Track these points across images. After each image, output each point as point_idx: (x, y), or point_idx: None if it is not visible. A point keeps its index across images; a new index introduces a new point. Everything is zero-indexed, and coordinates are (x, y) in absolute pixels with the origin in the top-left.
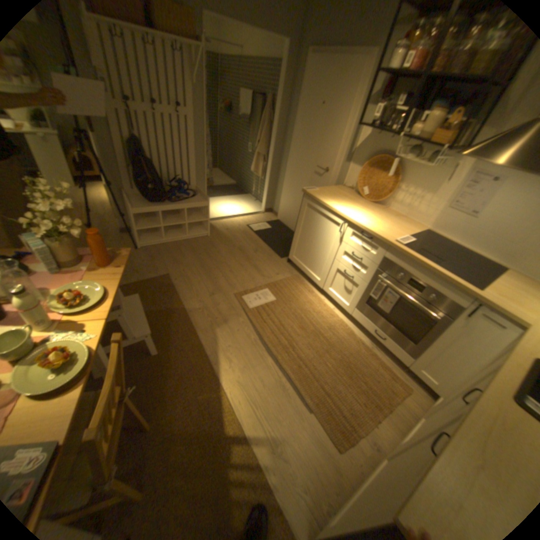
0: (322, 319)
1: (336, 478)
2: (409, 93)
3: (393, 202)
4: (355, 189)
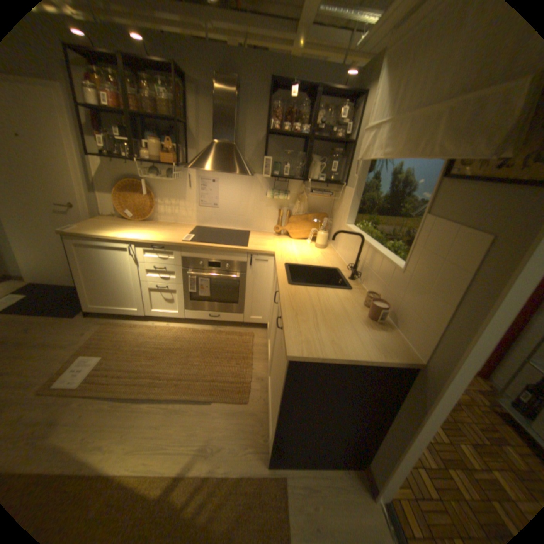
0: (163, 339)
1: (253, 420)
2: (118, 126)
3: (159, 216)
4: (116, 215)
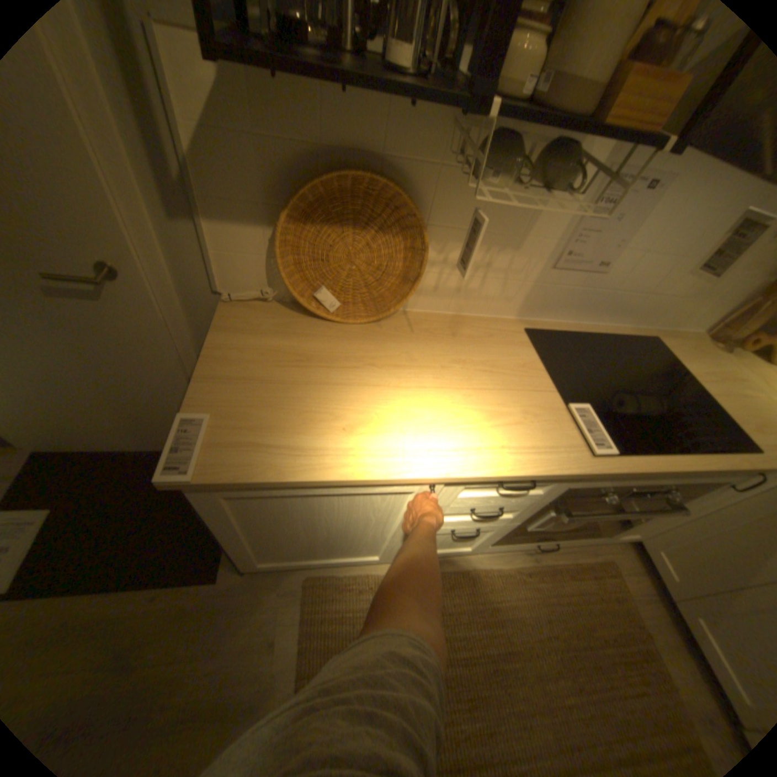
0: (459, 622)
1: None
2: None
3: (413, 295)
4: (275, 296)
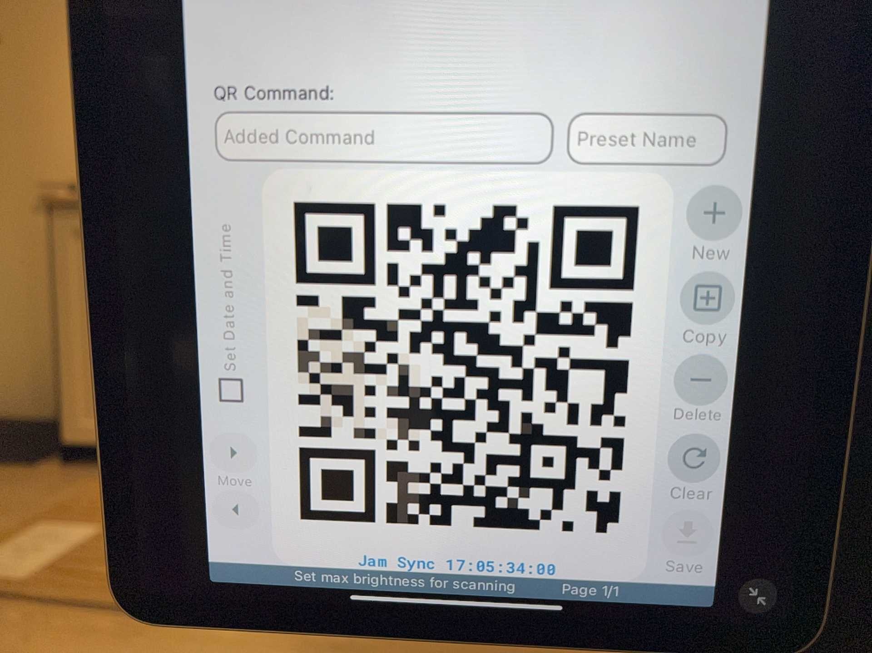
0: None
1: None
2: None
3: None
4: None
